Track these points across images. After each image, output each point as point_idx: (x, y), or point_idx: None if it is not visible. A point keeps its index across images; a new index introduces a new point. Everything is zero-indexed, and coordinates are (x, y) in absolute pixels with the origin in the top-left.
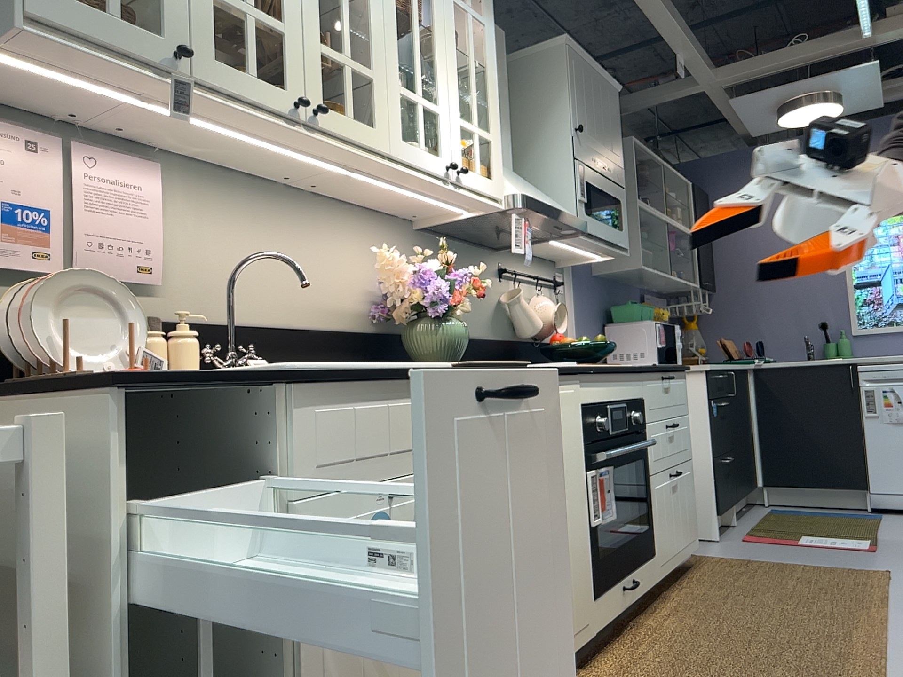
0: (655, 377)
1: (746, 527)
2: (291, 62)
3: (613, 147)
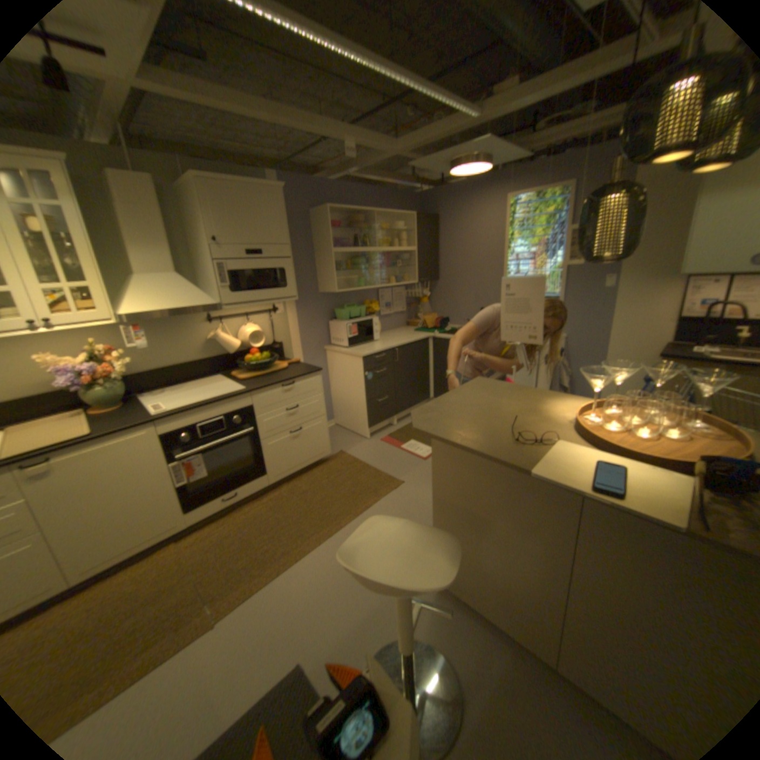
0: (270, 389)
1: (398, 427)
2: None
3: (271, 233)
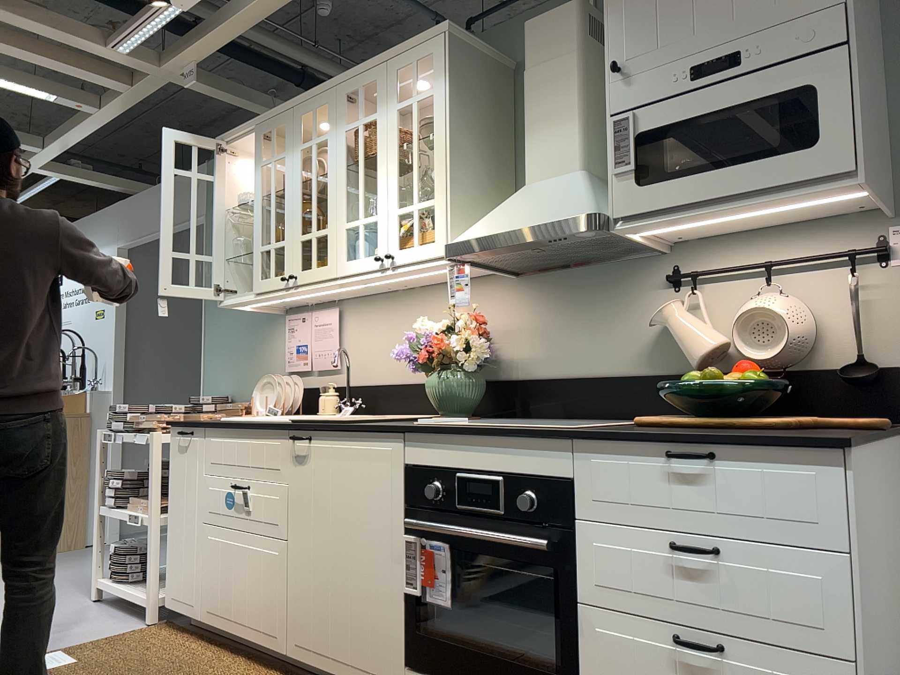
0: (626, 449)
1: None
2: (286, 258)
3: None
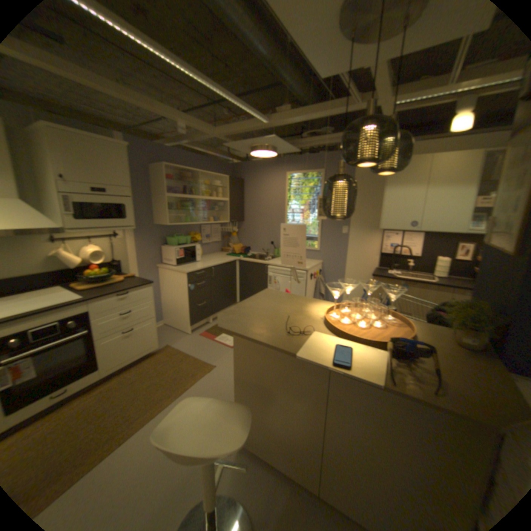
0: (107, 298)
1: (214, 325)
2: None
3: (115, 178)
